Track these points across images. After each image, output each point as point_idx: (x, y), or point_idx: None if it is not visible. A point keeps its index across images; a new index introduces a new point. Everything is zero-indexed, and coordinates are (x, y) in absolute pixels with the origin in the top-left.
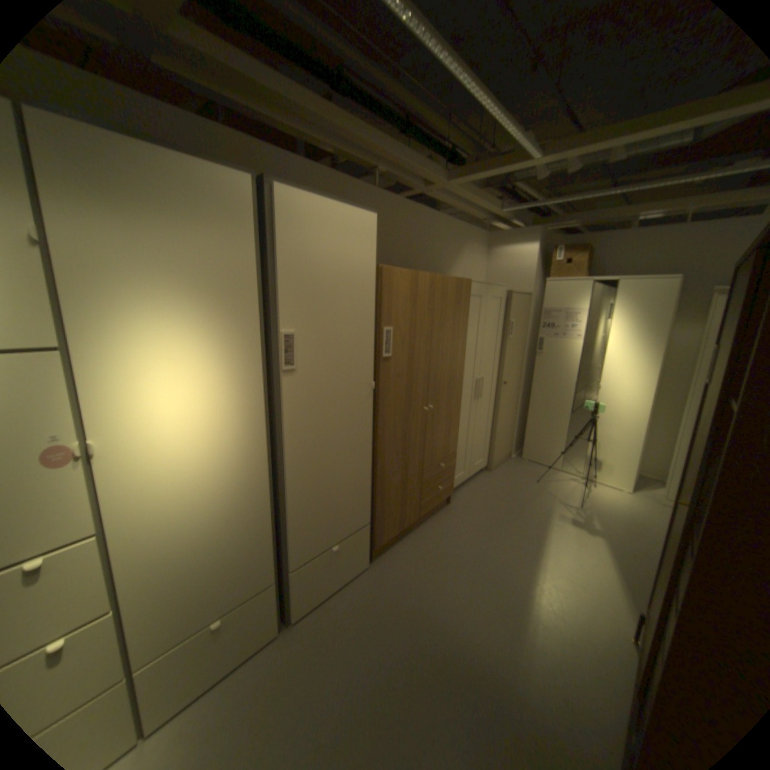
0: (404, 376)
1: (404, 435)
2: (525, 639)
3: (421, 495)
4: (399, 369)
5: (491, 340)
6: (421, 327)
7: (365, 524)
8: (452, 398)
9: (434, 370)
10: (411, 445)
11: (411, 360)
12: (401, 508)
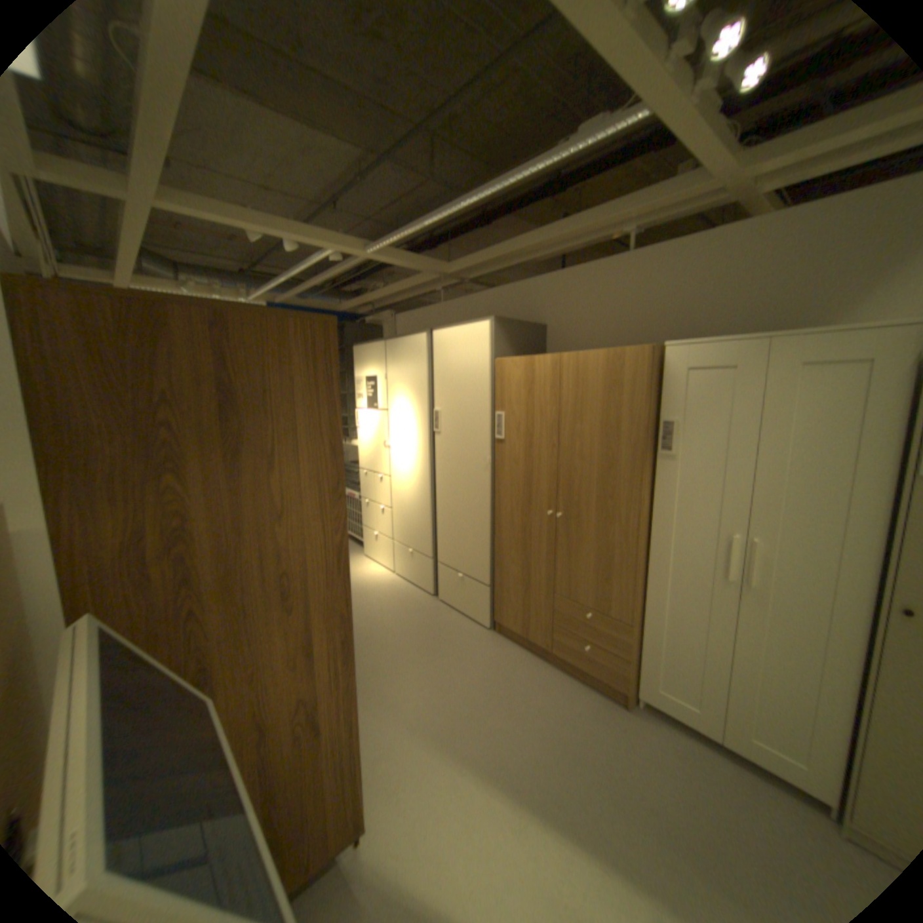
0: (521, 464)
1: (525, 528)
2: (400, 724)
3: (554, 624)
4: (515, 455)
5: (814, 465)
6: (542, 416)
7: (485, 583)
8: (612, 526)
9: (568, 471)
10: (534, 546)
11: (530, 449)
12: (524, 609)
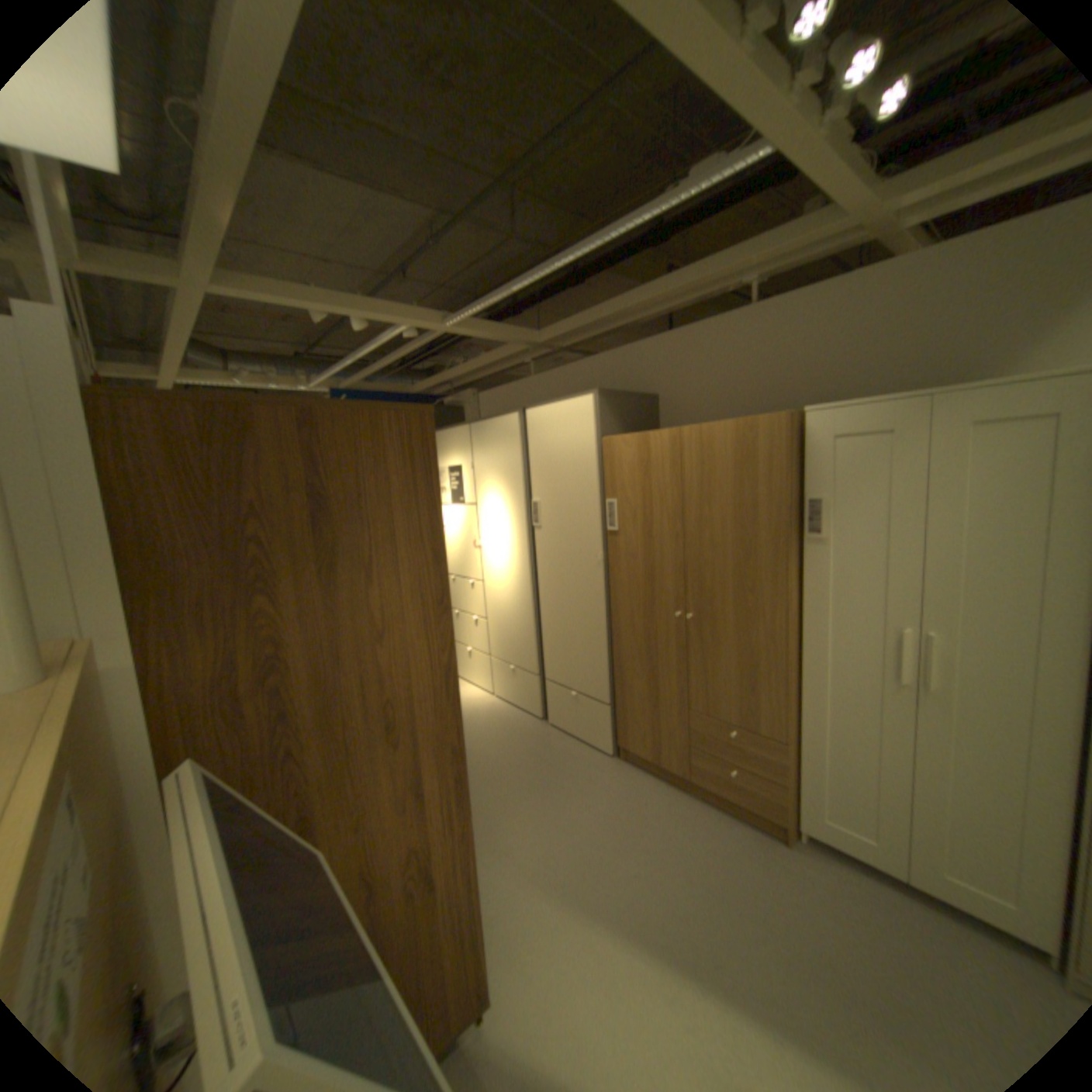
0: (641, 558)
1: (649, 633)
2: (517, 875)
3: (692, 746)
4: (632, 548)
5: (996, 541)
6: (663, 501)
7: (605, 701)
8: (755, 626)
9: (697, 564)
10: (662, 655)
11: (649, 540)
12: (653, 730)
